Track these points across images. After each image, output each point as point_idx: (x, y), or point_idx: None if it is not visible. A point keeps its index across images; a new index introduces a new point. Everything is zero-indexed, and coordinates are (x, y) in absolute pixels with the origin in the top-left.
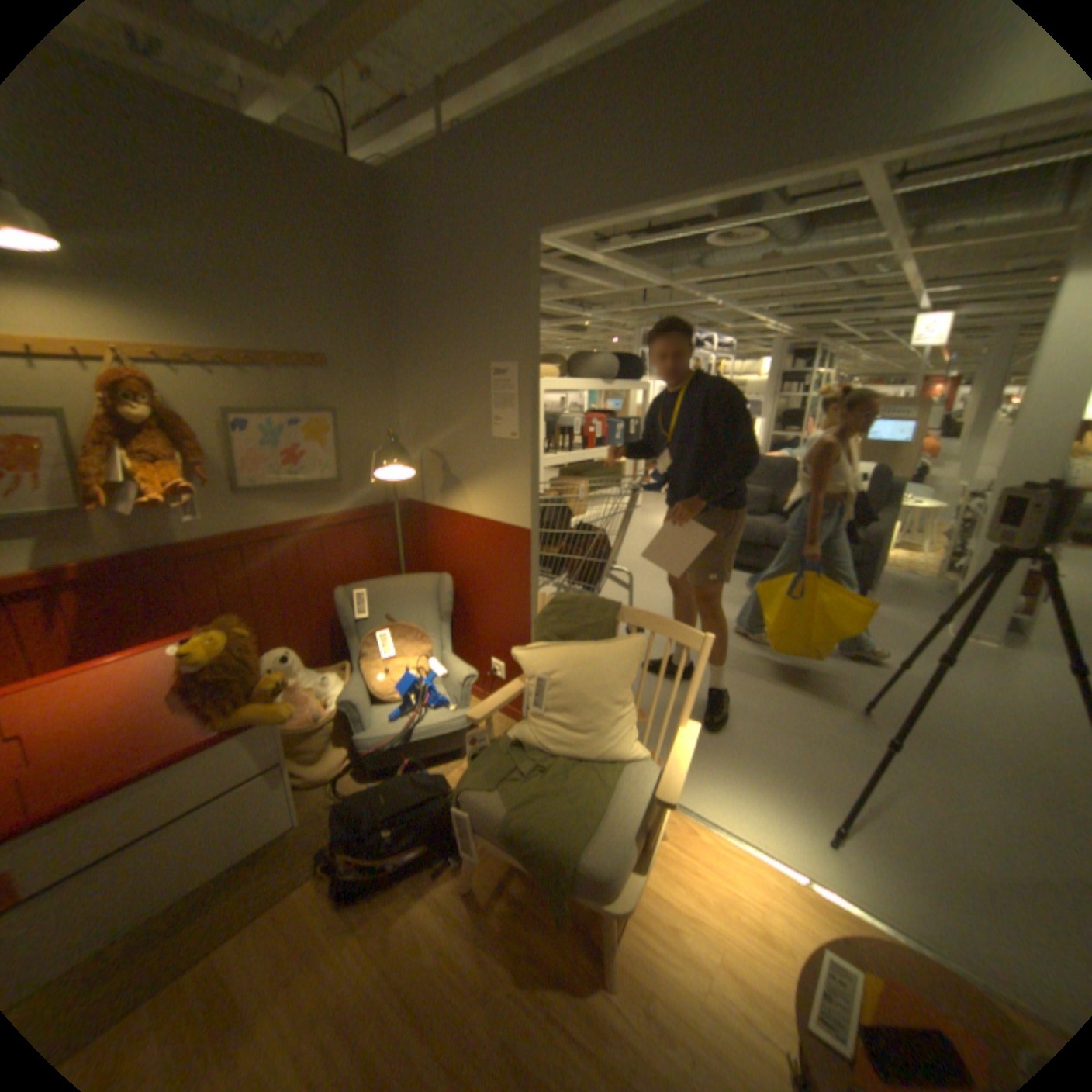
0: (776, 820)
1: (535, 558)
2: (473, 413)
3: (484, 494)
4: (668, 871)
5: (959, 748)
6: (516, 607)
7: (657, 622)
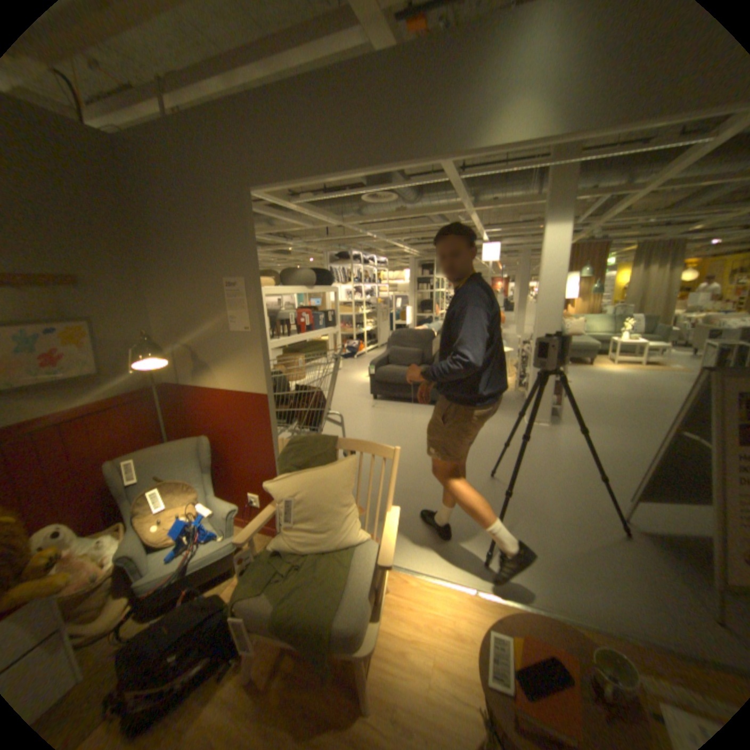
0: (452, 558)
1: (273, 414)
2: (213, 314)
3: (228, 372)
4: (392, 613)
5: (539, 487)
6: (262, 452)
7: (363, 444)
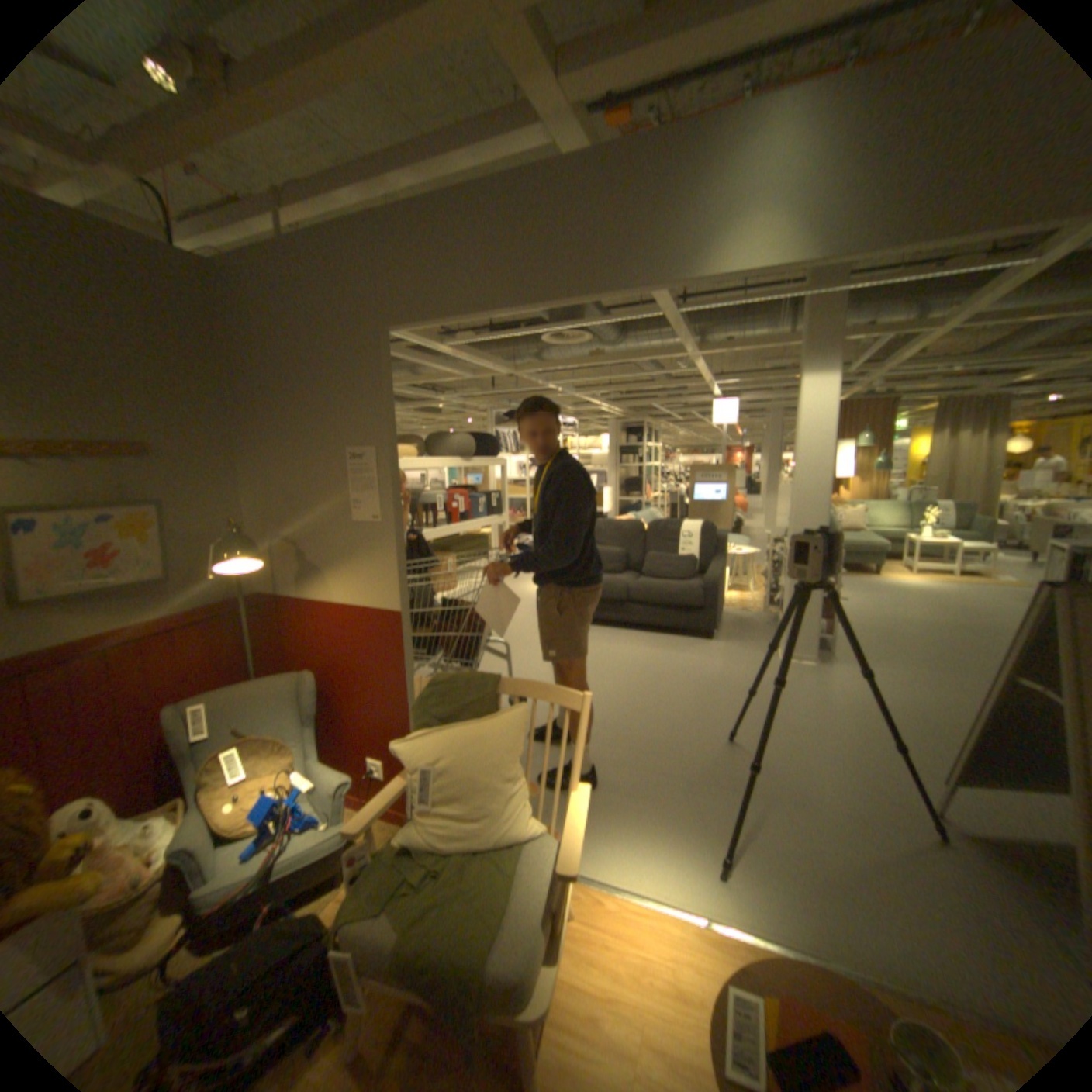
0: (671, 867)
1: (408, 640)
2: (331, 497)
3: (347, 579)
4: (579, 953)
5: (803, 758)
6: (391, 696)
7: (538, 688)
